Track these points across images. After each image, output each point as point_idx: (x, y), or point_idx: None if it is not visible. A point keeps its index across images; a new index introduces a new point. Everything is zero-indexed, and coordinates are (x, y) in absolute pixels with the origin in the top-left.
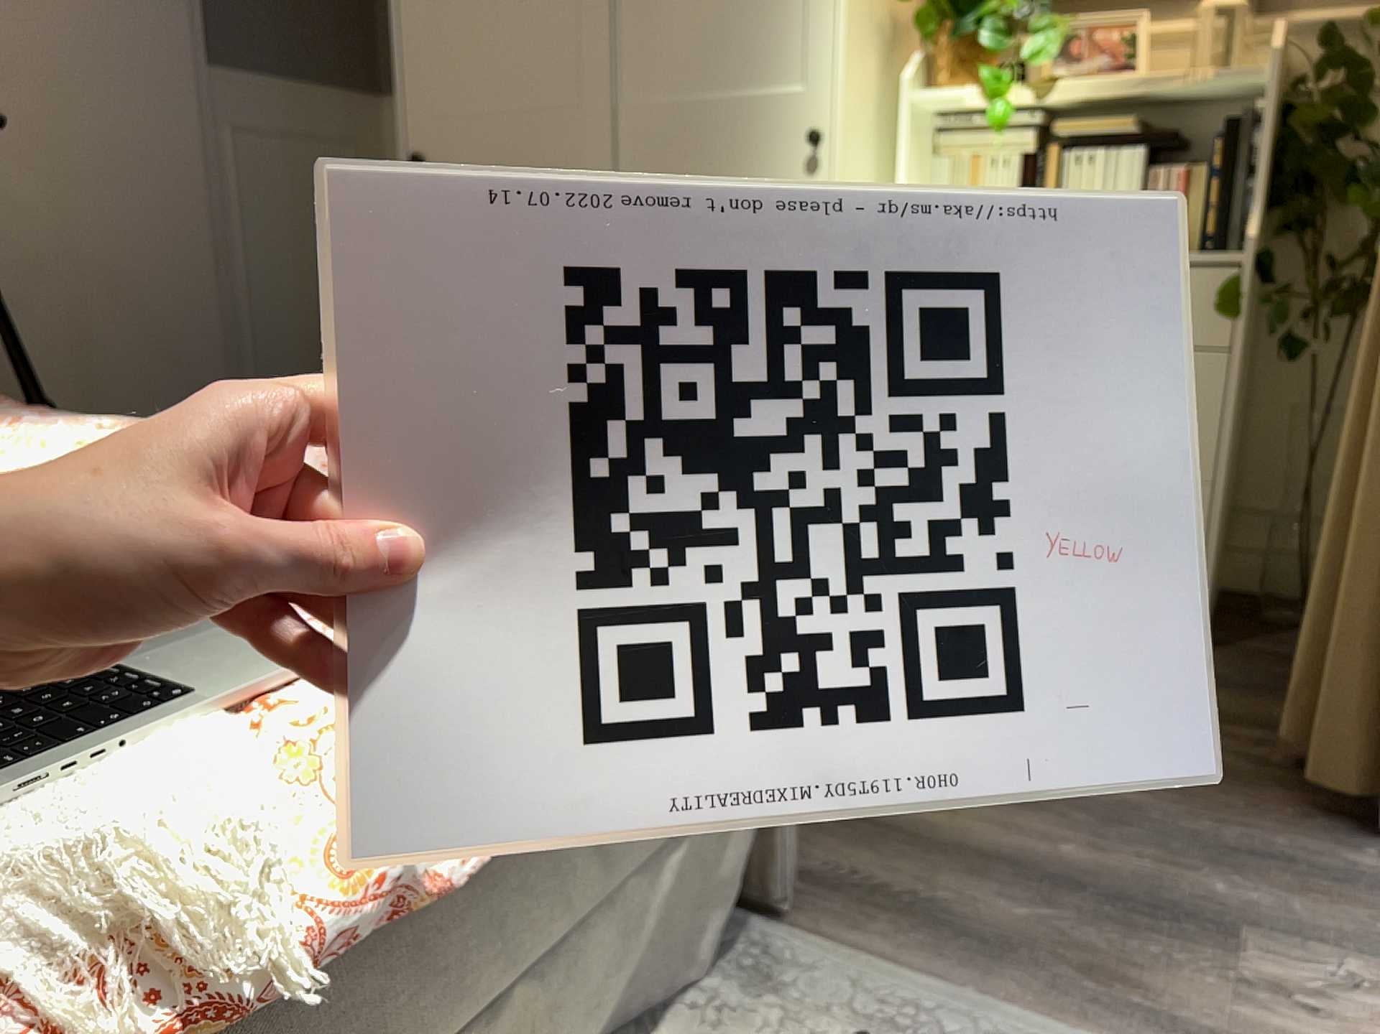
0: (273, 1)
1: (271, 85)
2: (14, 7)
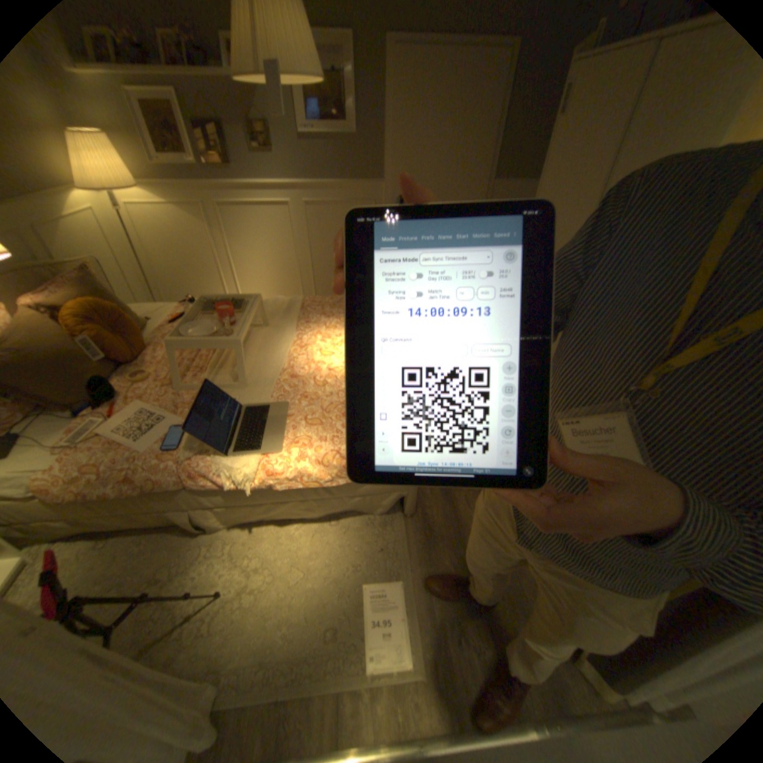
0: (528, 149)
1: (516, 182)
2: (435, 172)
